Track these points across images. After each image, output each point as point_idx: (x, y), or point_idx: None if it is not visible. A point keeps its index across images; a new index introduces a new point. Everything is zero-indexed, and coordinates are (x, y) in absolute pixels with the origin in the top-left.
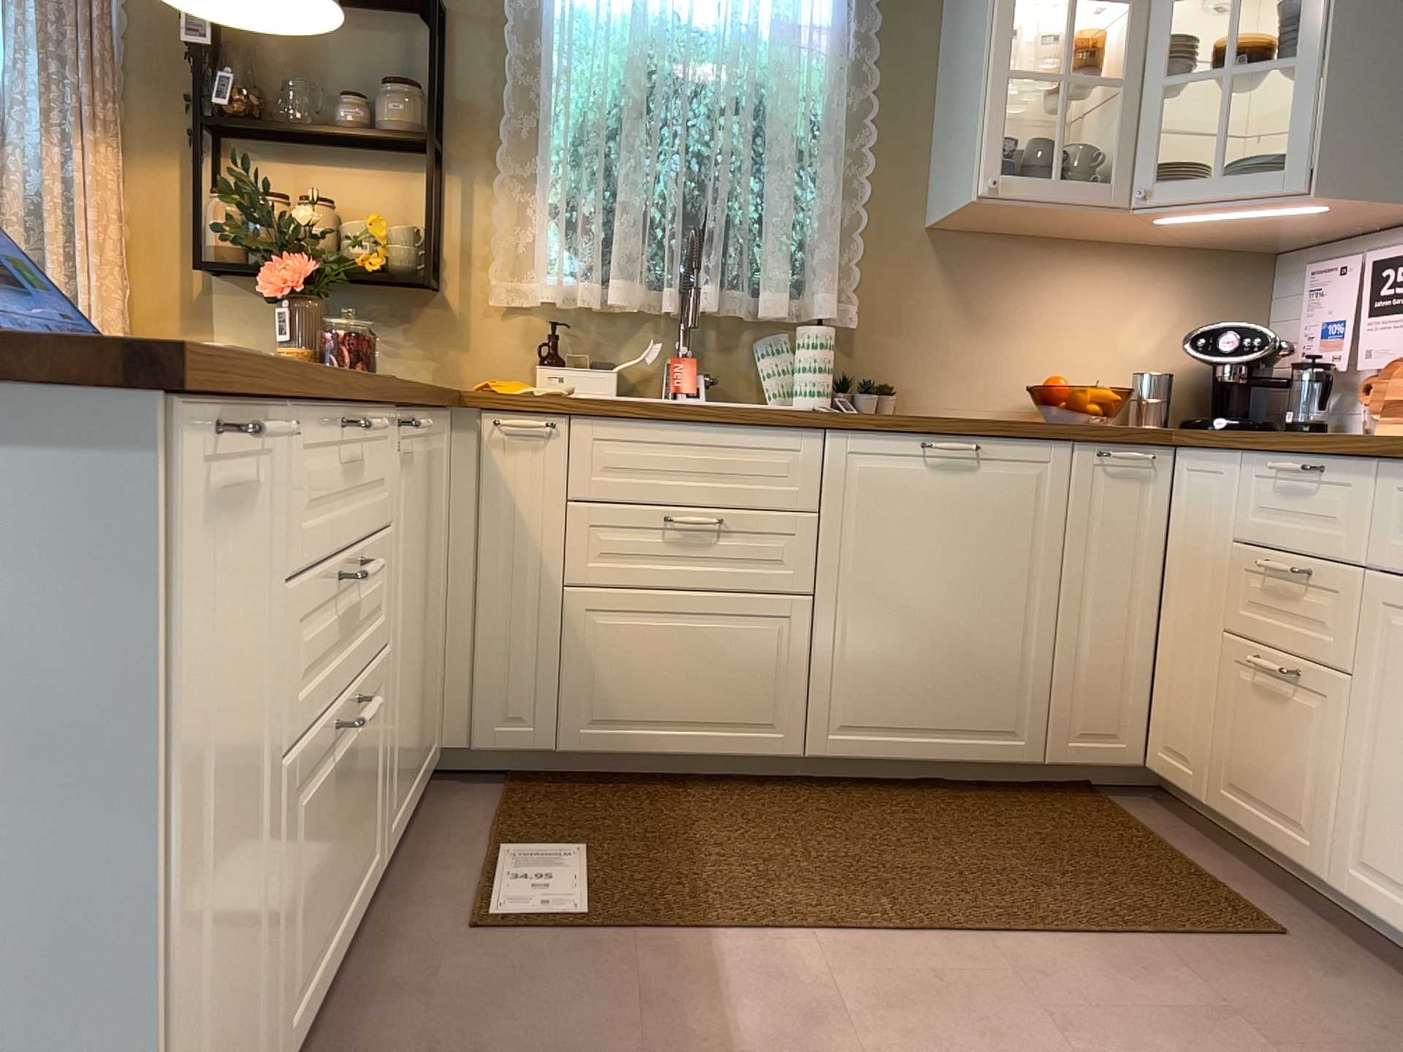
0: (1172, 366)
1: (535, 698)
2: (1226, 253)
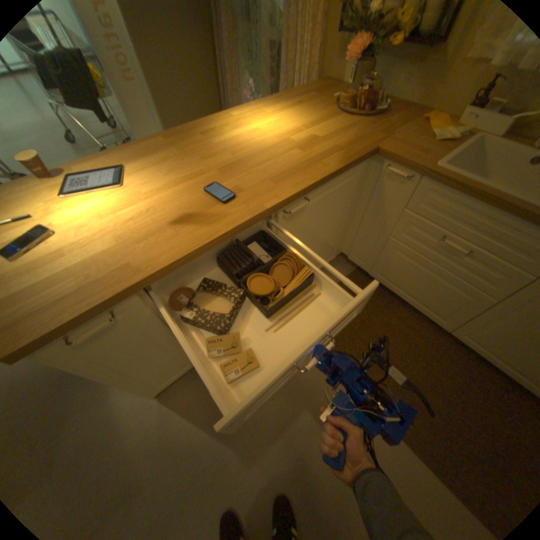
0: None
1: (369, 259)
2: None
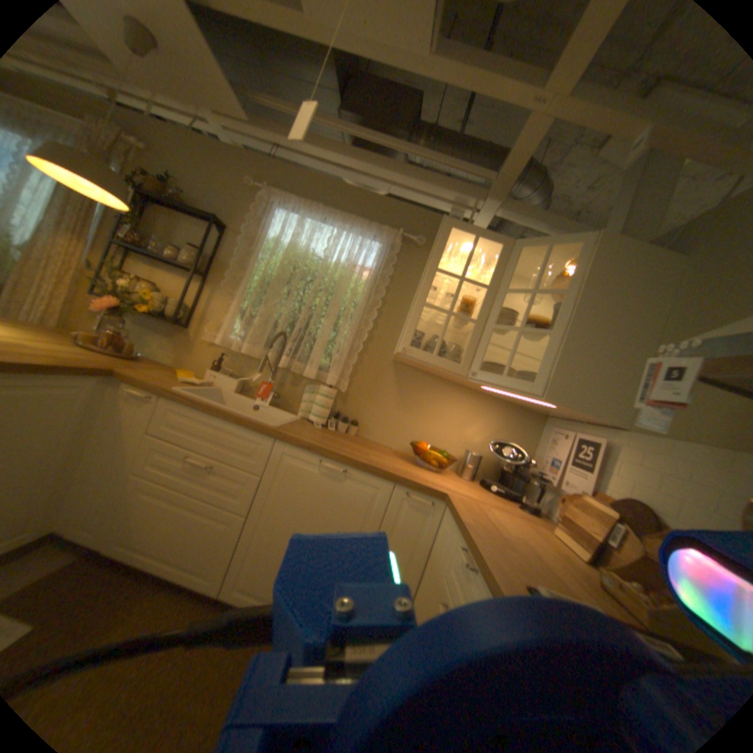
0: (487, 453)
1: (102, 523)
2: (524, 411)
